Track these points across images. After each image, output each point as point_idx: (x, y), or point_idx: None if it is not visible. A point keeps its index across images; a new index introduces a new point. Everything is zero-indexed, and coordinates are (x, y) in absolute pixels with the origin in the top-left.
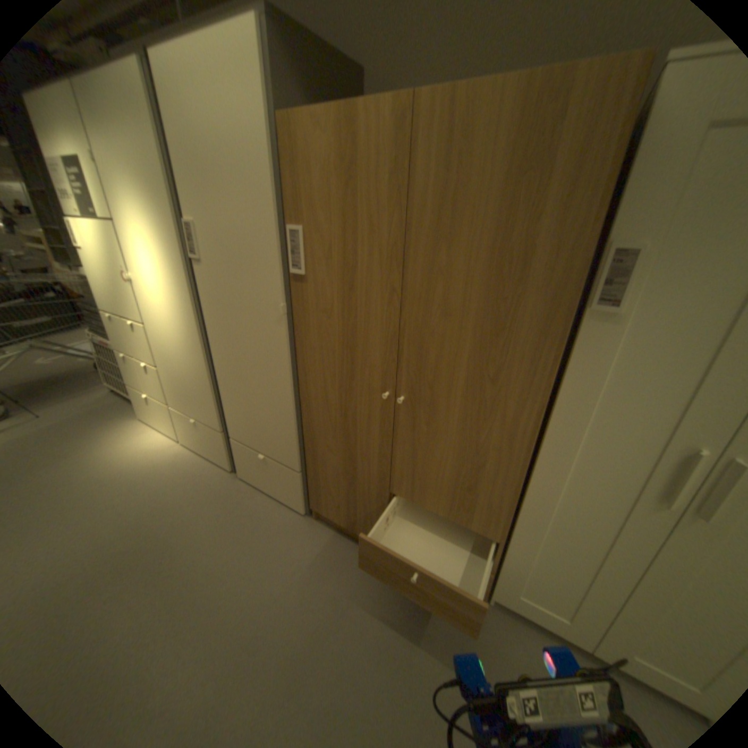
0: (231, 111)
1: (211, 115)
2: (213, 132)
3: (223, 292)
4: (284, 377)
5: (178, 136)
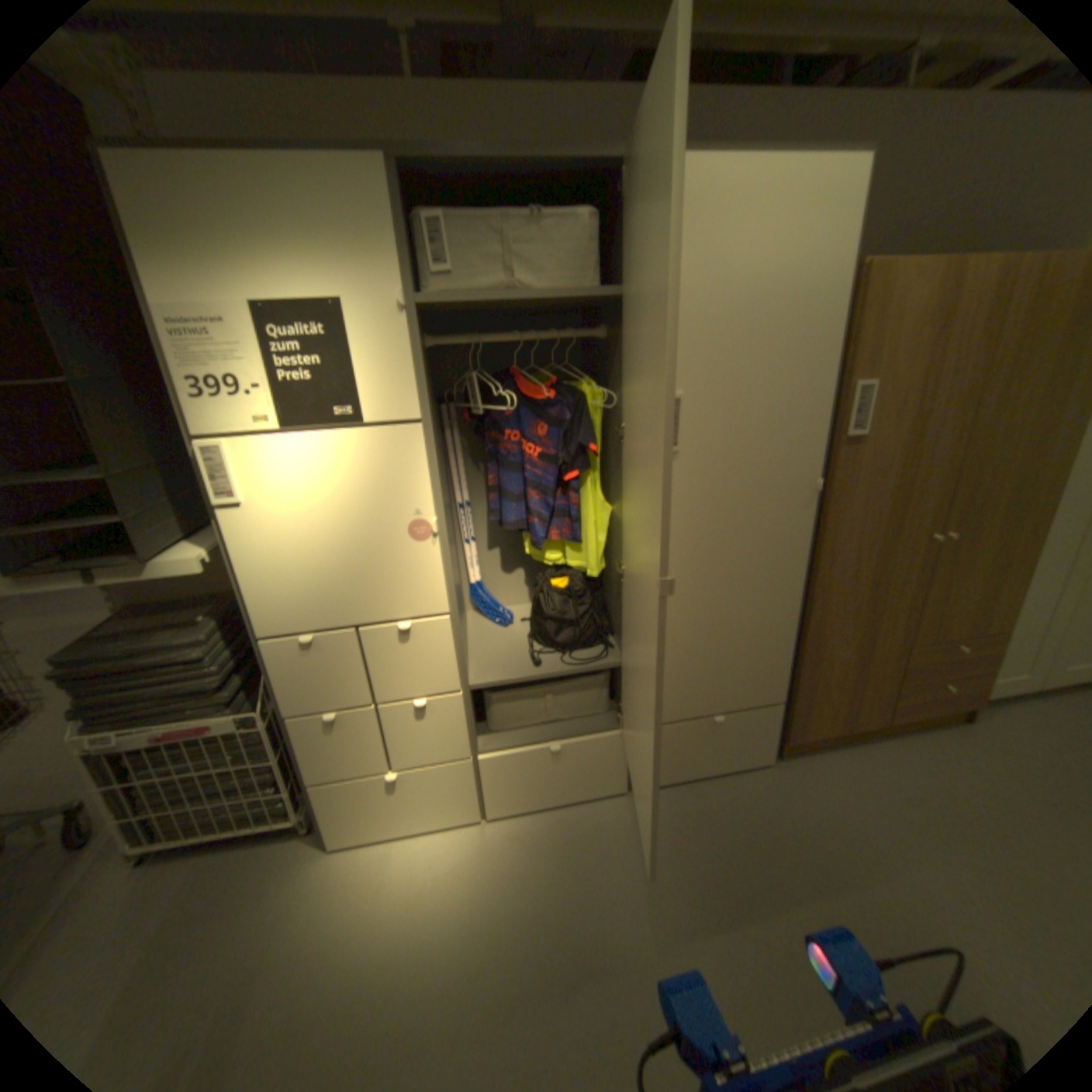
0: (807, 253)
1: (770, 254)
2: (767, 275)
3: (713, 490)
4: (795, 576)
5: (693, 277)
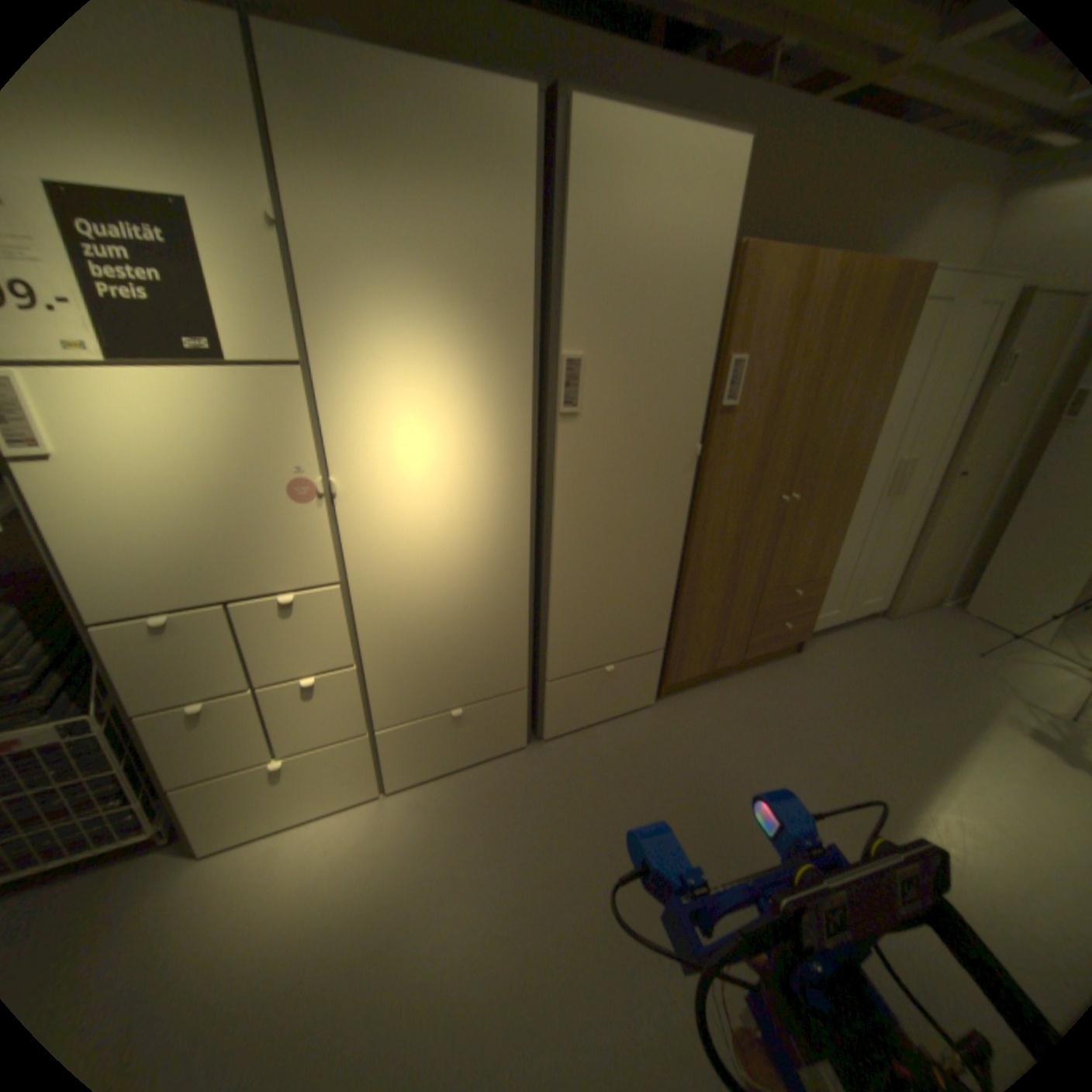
0: (696, 225)
1: (665, 221)
2: (662, 242)
3: (609, 452)
4: (676, 534)
5: (595, 234)
